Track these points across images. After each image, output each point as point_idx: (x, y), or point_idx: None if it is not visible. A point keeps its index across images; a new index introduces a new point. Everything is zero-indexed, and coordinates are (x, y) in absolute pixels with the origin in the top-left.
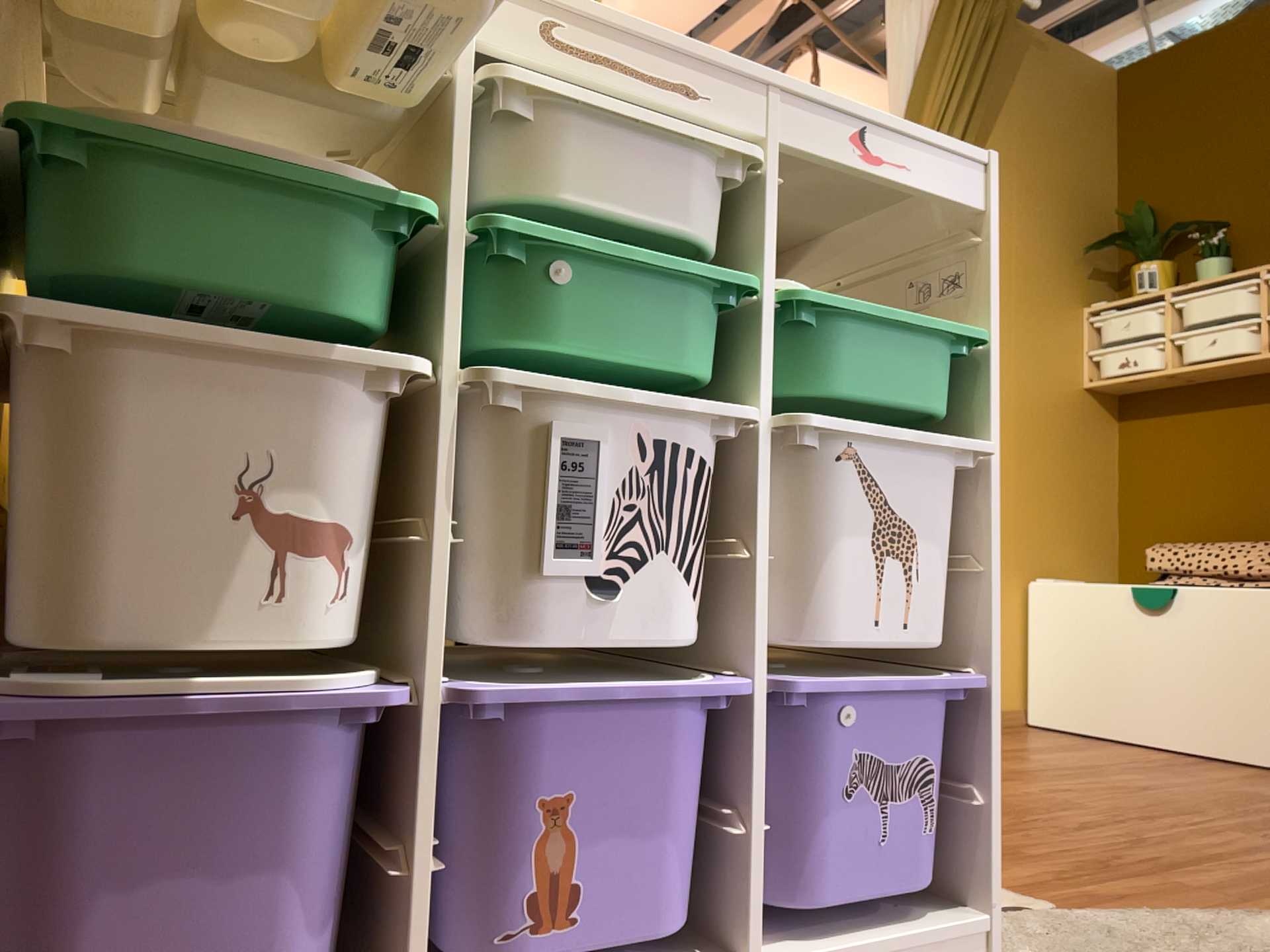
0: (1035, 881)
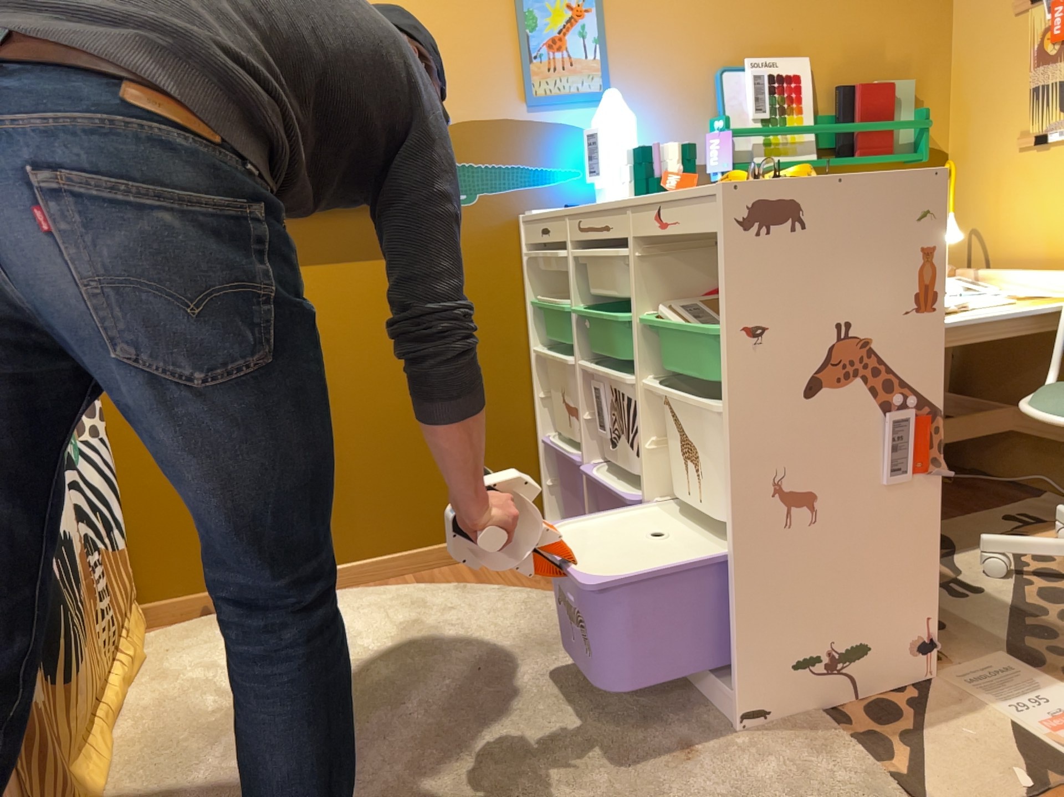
0: None
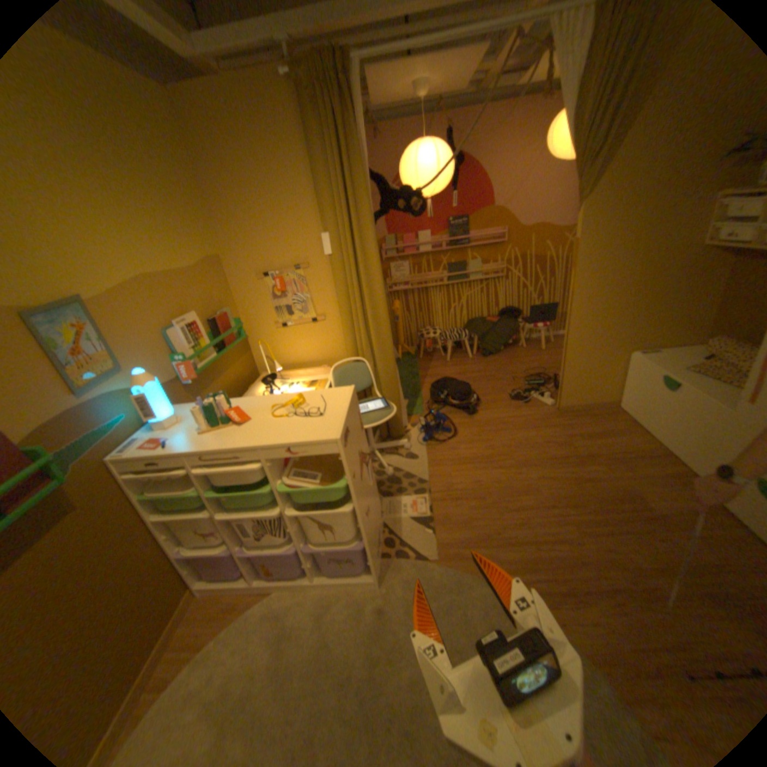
0: (449, 548)
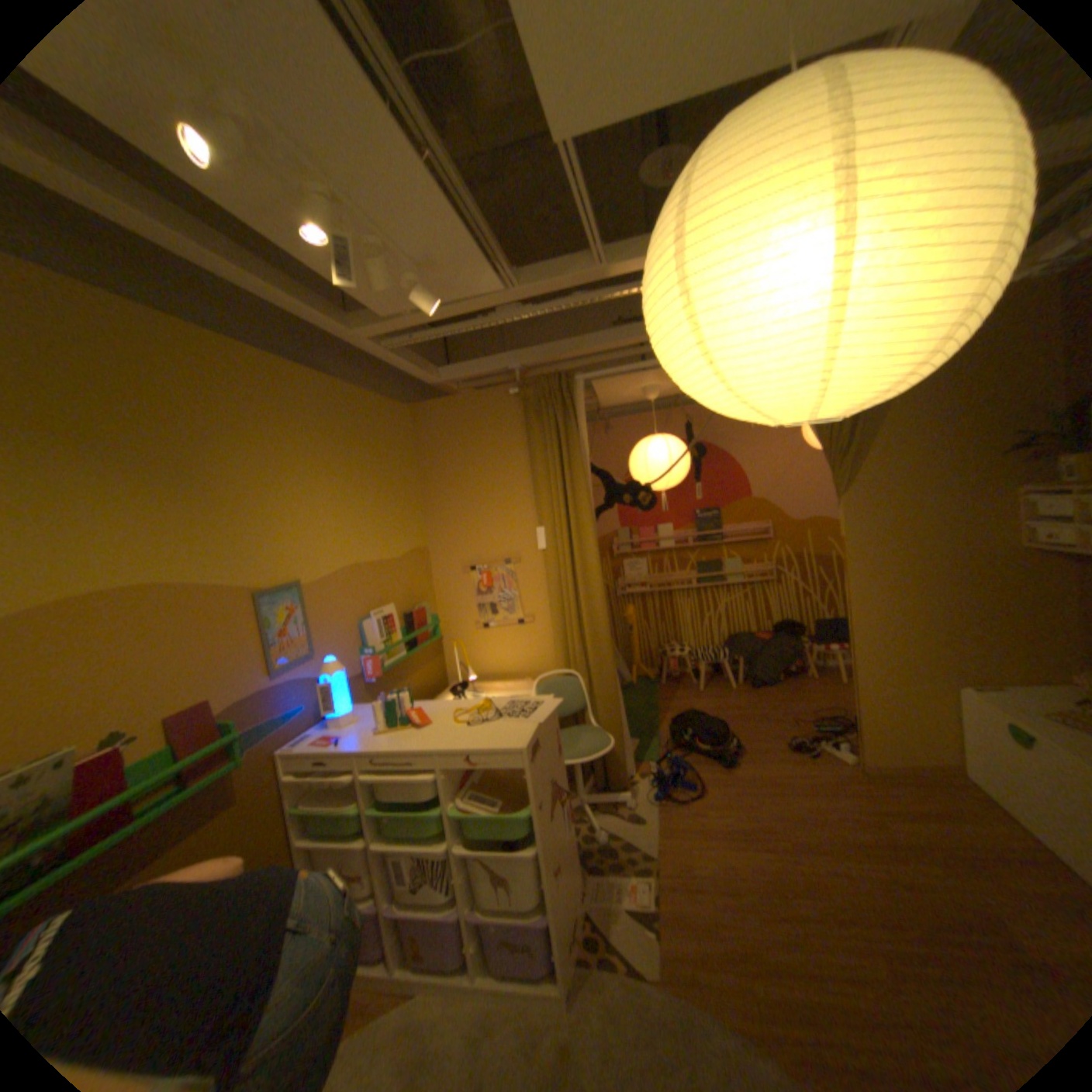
0: (679, 965)
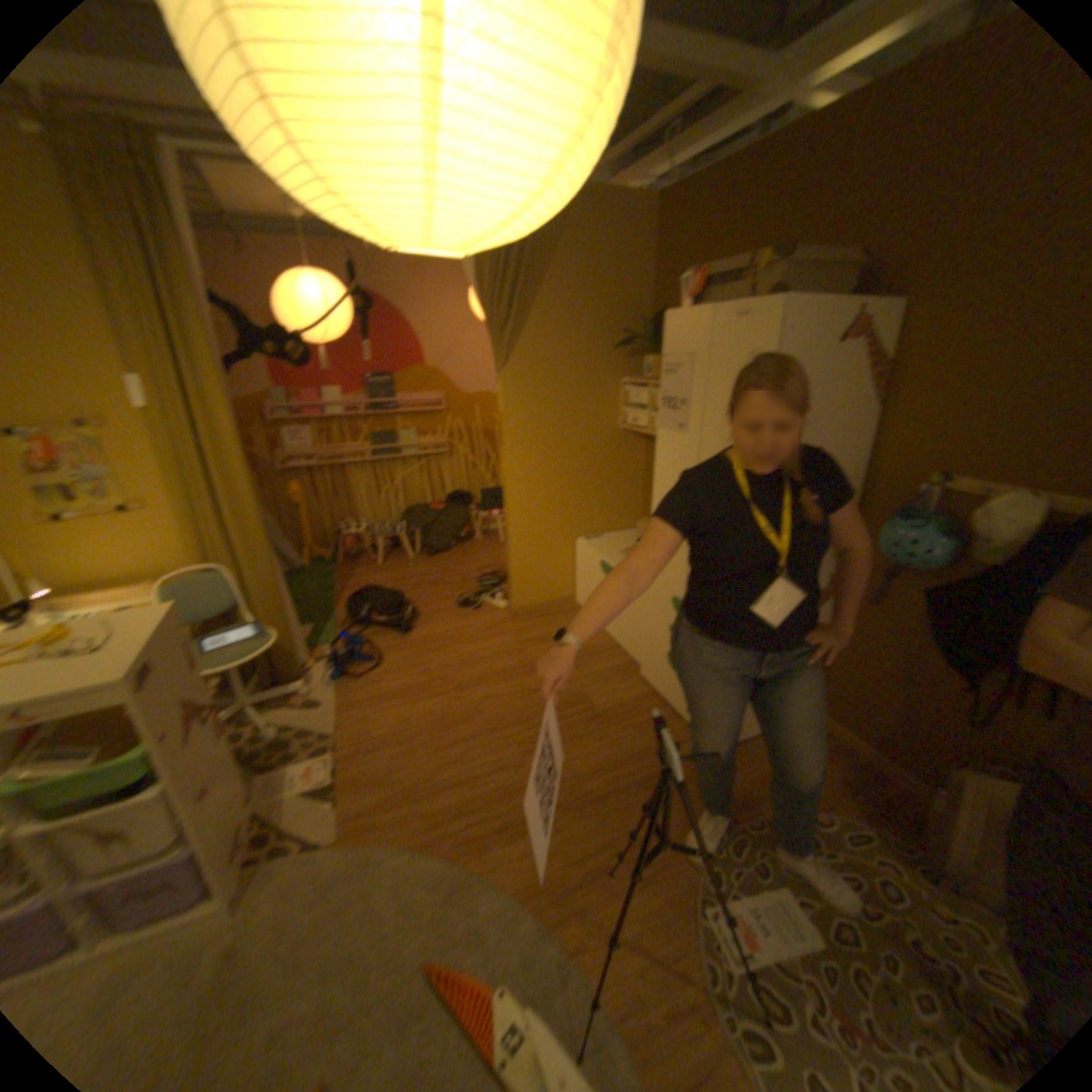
0: (353, 822)
